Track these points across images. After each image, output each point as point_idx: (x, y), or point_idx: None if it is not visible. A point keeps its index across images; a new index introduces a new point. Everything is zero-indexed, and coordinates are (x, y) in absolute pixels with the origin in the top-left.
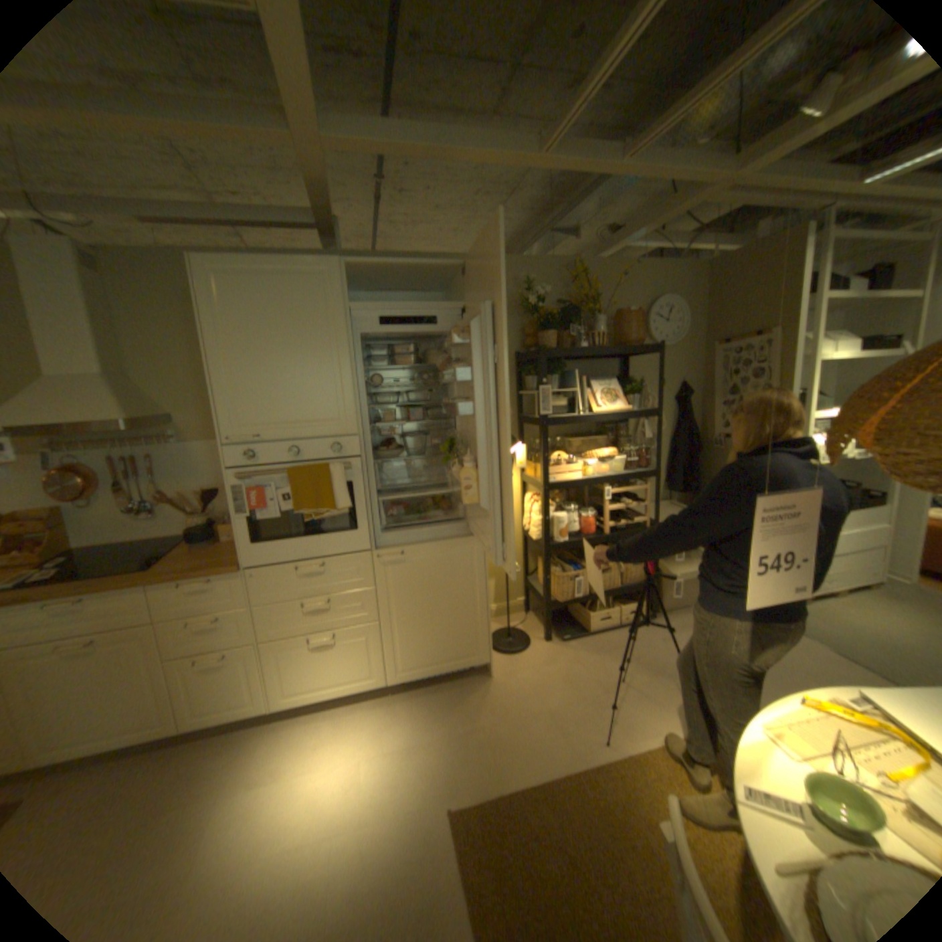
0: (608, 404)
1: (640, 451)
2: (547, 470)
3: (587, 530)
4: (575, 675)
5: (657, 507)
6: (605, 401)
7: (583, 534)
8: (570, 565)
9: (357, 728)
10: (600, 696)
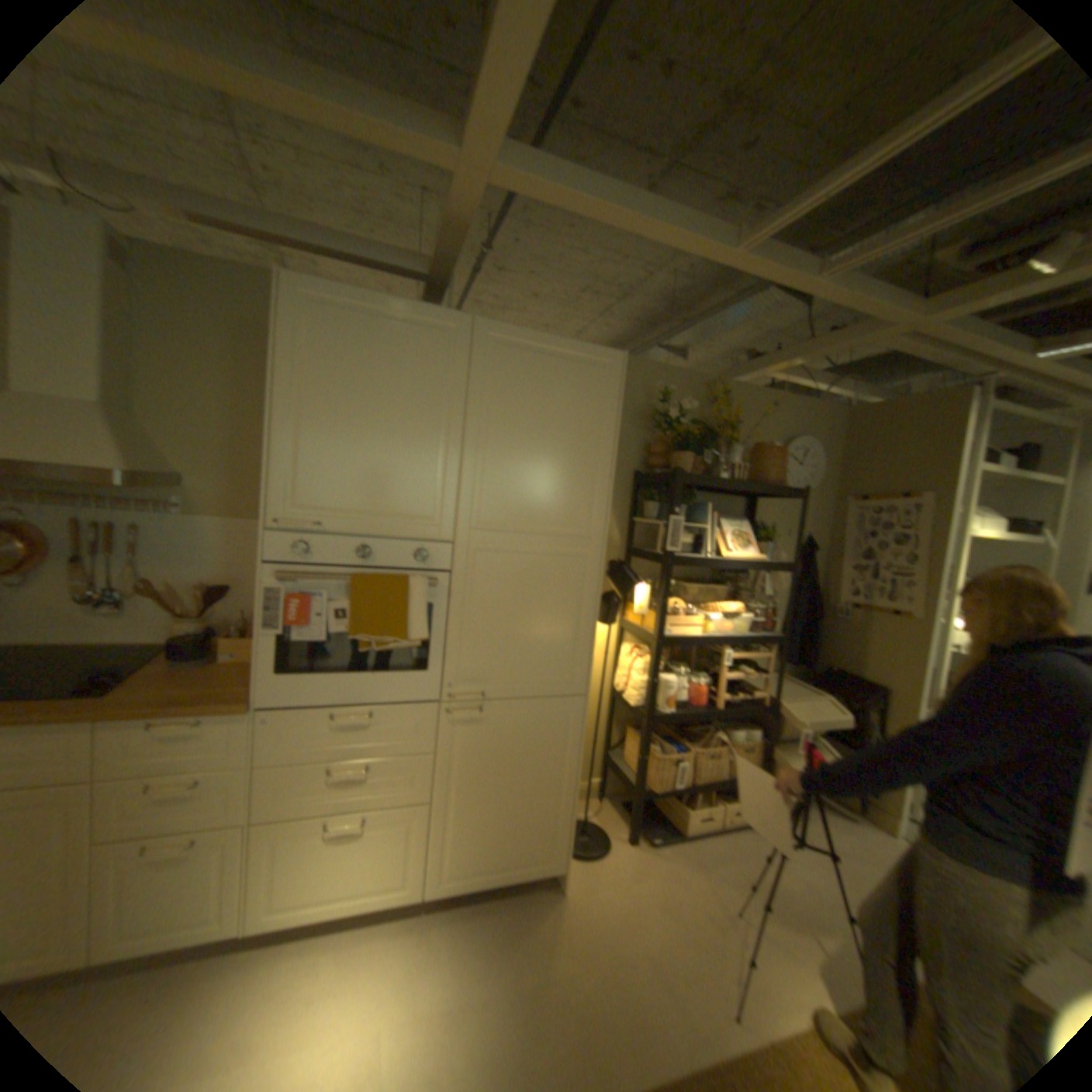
0: (740, 549)
1: (767, 611)
2: (665, 620)
3: (699, 702)
4: (676, 901)
5: (780, 682)
6: (734, 545)
7: (692, 706)
8: (672, 745)
9: (376, 970)
10: (715, 938)
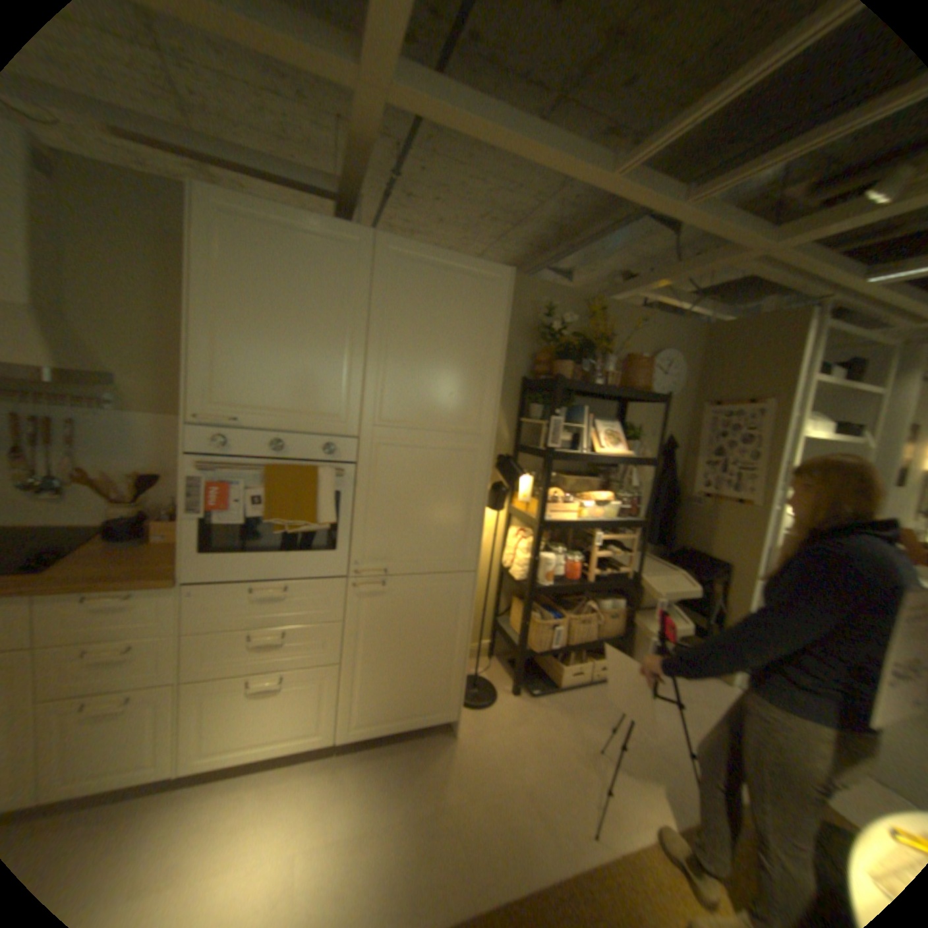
0: (610, 446)
1: (631, 499)
2: (544, 506)
3: (571, 575)
4: (548, 740)
5: (640, 559)
6: (604, 442)
7: (566, 579)
8: (548, 611)
9: (290, 802)
10: (579, 770)
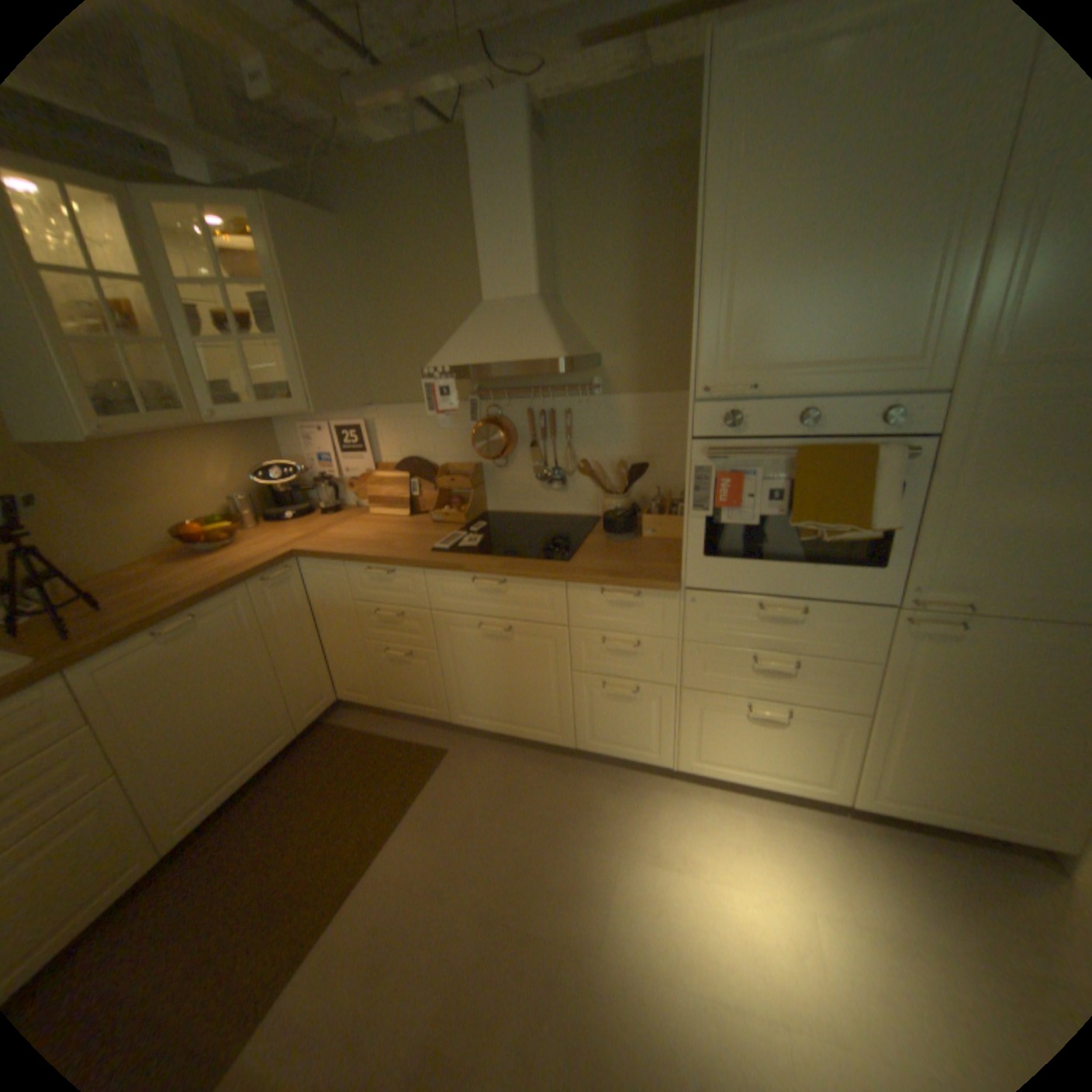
0: None
1: None
2: None
3: None
4: None
5: None
6: None
7: None
8: None
9: (801, 848)
10: None
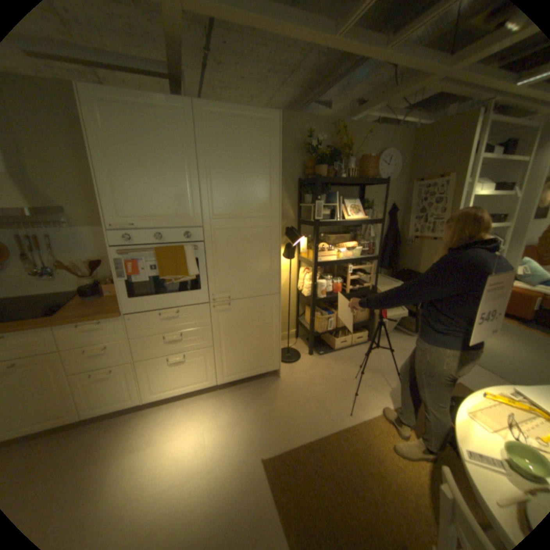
0: (354, 214)
1: (369, 244)
2: (317, 254)
3: (336, 290)
4: (328, 374)
5: (376, 278)
6: (351, 212)
7: (334, 293)
8: (325, 311)
9: (199, 411)
10: (344, 386)
